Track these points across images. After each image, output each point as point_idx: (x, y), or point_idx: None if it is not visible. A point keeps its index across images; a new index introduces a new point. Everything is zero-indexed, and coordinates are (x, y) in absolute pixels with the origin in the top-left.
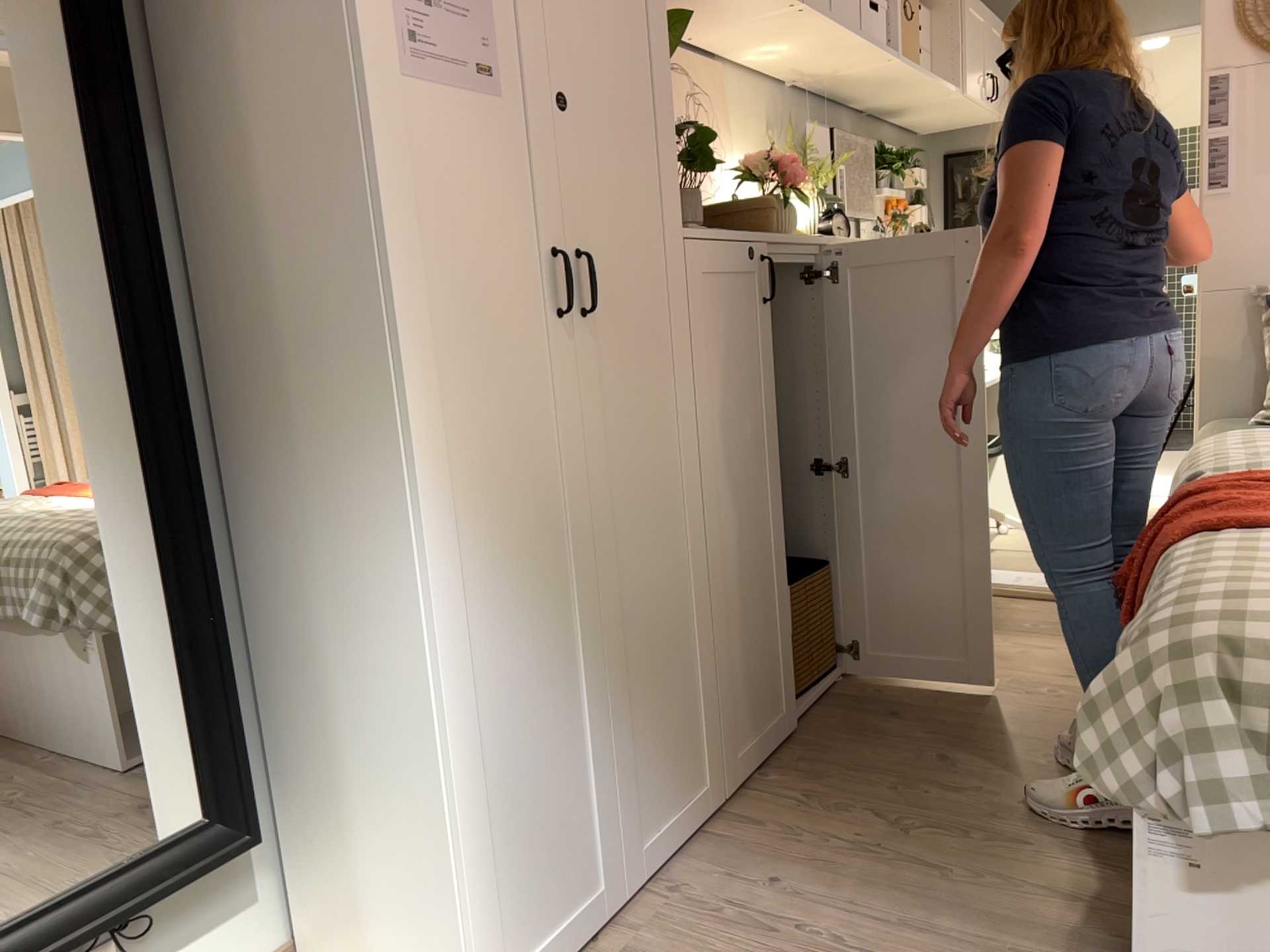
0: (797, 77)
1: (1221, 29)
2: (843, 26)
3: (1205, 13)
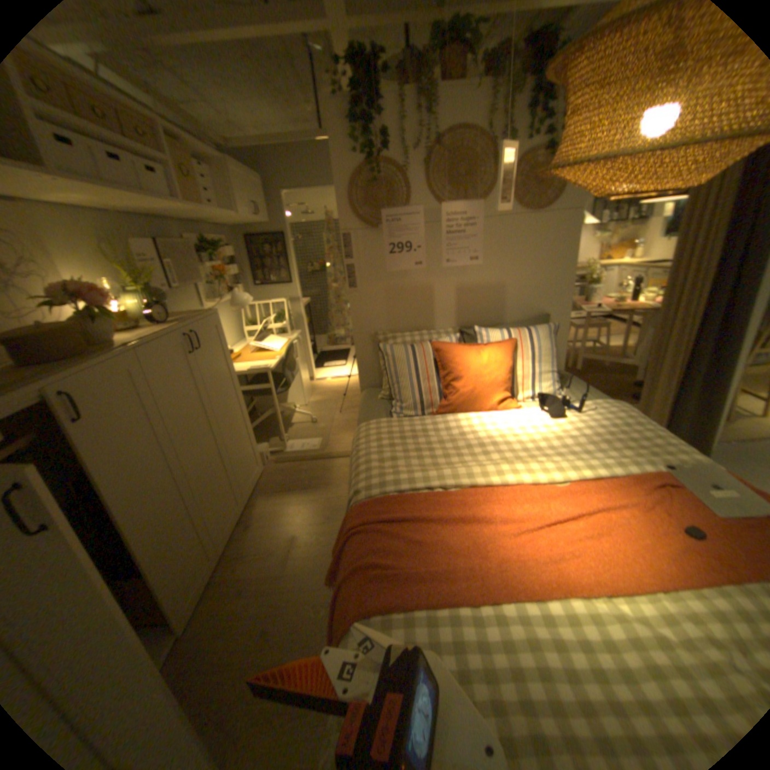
0: (117, 207)
1: (345, 209)
2: (118, 187)
3: (337, 199)
